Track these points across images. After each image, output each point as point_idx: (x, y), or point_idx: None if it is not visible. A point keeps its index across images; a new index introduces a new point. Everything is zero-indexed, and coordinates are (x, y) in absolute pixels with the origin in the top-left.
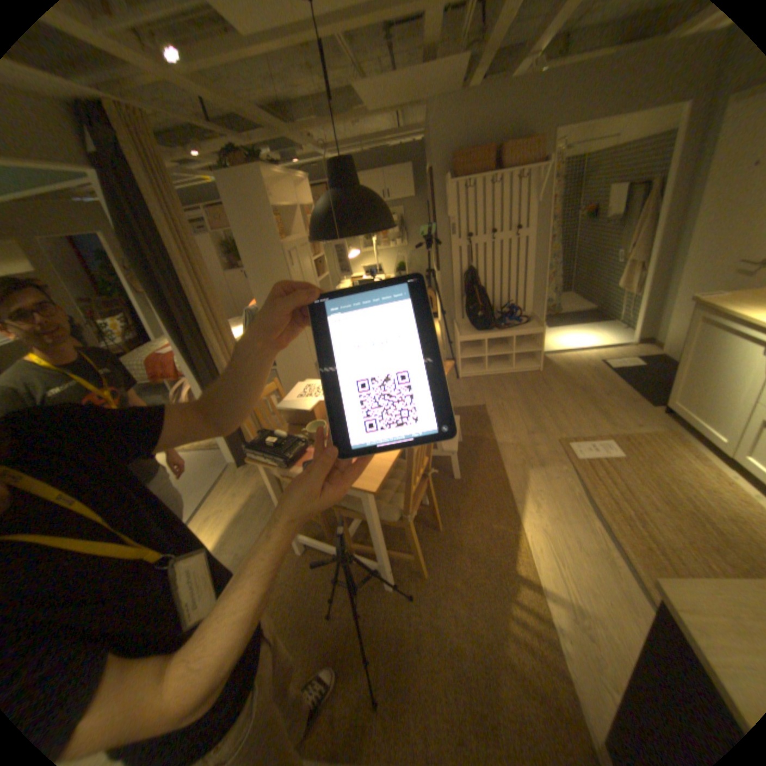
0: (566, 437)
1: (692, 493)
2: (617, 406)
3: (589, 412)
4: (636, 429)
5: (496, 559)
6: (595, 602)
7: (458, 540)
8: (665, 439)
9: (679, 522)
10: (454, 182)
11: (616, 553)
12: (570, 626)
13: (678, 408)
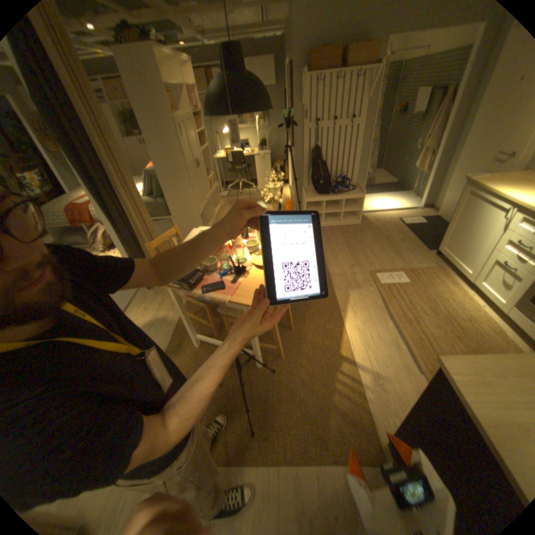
0: (374, 270)
1: (447, 304)
2: (407, 249)
3: (389, 253)
4: (418, 264)
5: (328, 346)
6: (386, 369)
7: (303, 335)
8: (434, 271)
9: (438, 322)
10: (309, 75)
11: (400, 341)
12: (371, 384)
13: (444, 252)
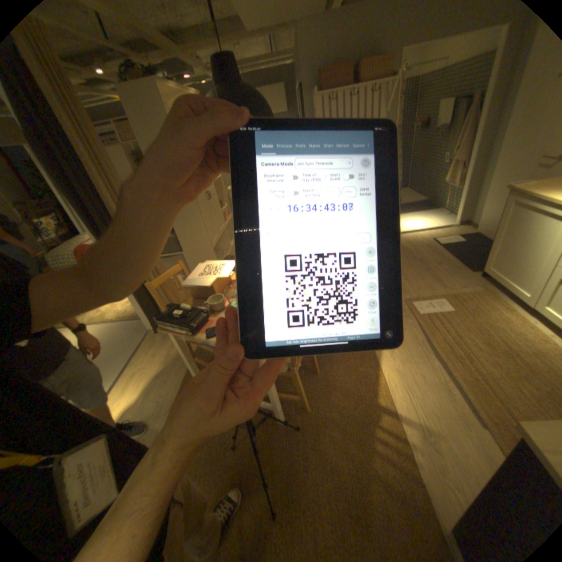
0: (410, 298)
1: (505, 336)
2: (446, 272)
3: (426, 278)
4: (461, 289)
5: (362, 394)
6: (438, 423)
7: (332, 381)
8: (483, 296)
9: (497, 358)
10: (320, 95)
11: (452, 384)
12: (420, 442)
13: (491, 273)
